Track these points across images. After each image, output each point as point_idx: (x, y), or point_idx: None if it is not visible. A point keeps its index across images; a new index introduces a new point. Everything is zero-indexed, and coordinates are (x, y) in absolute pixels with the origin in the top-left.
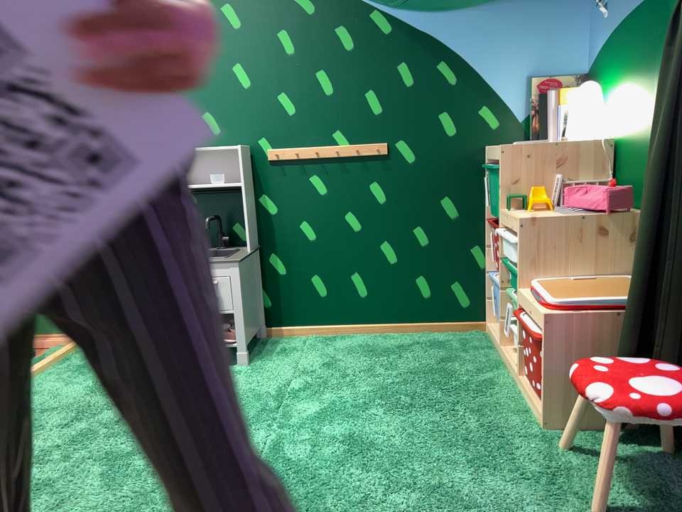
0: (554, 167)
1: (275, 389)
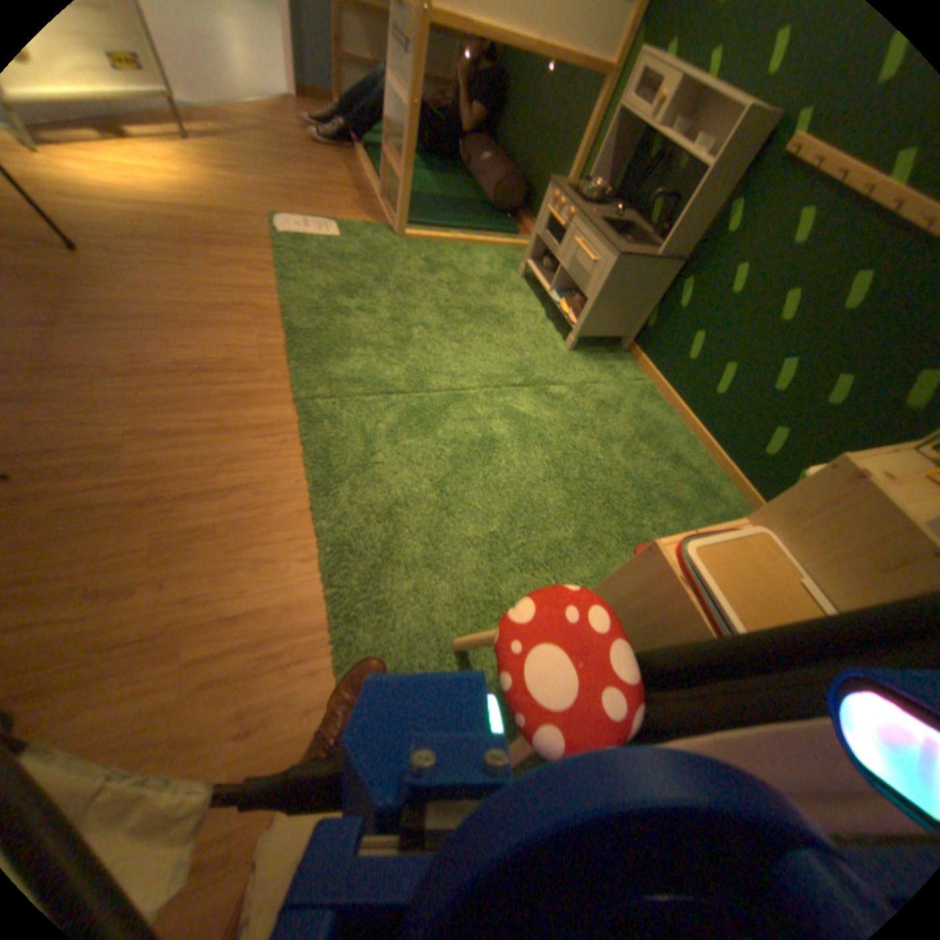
0: None
1: (544, 377)
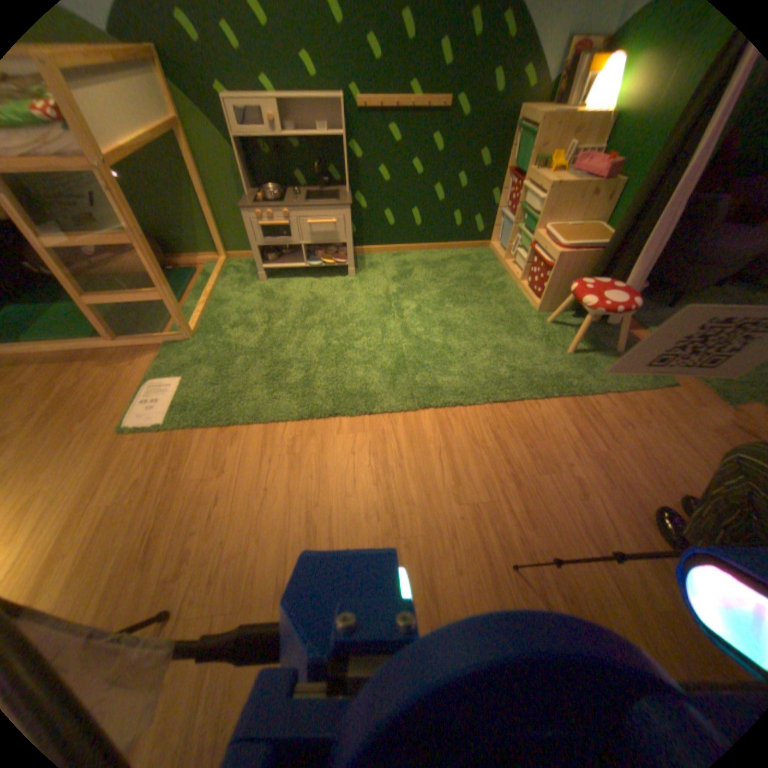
0: (570, 133)
1: (379, 291)
